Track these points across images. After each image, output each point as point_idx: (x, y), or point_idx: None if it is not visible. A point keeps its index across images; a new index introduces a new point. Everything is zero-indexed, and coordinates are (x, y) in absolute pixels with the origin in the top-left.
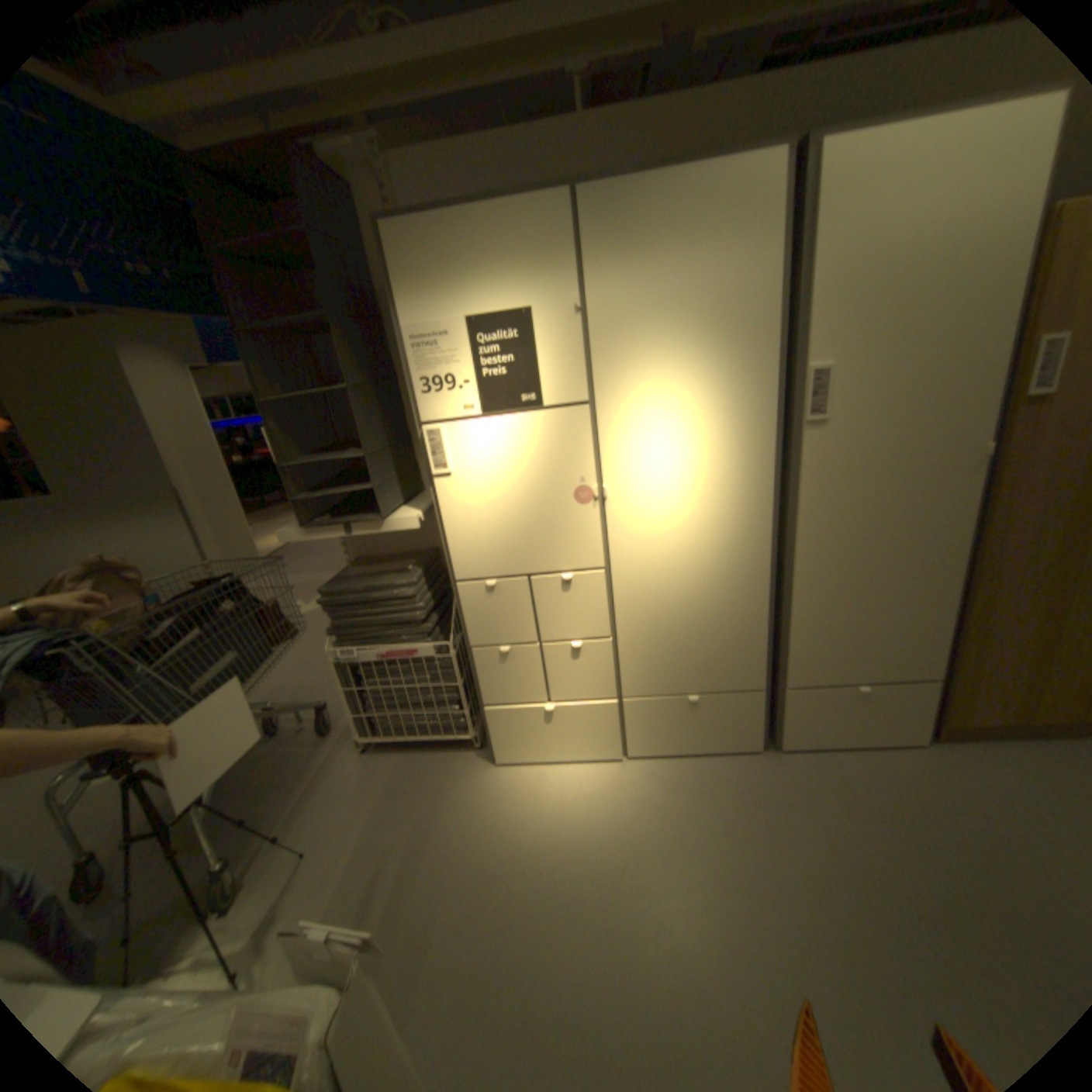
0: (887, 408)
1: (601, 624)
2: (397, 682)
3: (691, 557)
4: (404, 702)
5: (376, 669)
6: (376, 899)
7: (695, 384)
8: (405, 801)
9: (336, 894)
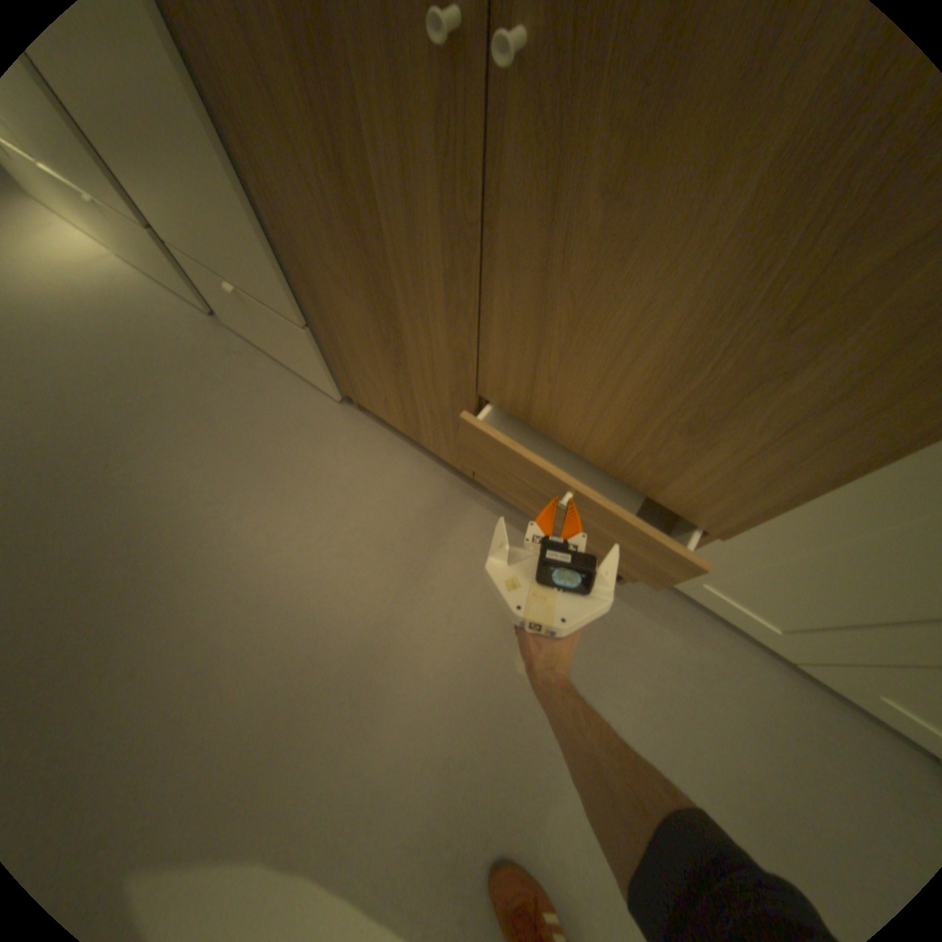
0: None
1: None
2: None
3: None
4: None
5: None
6: None
7: None
8: None
9: None
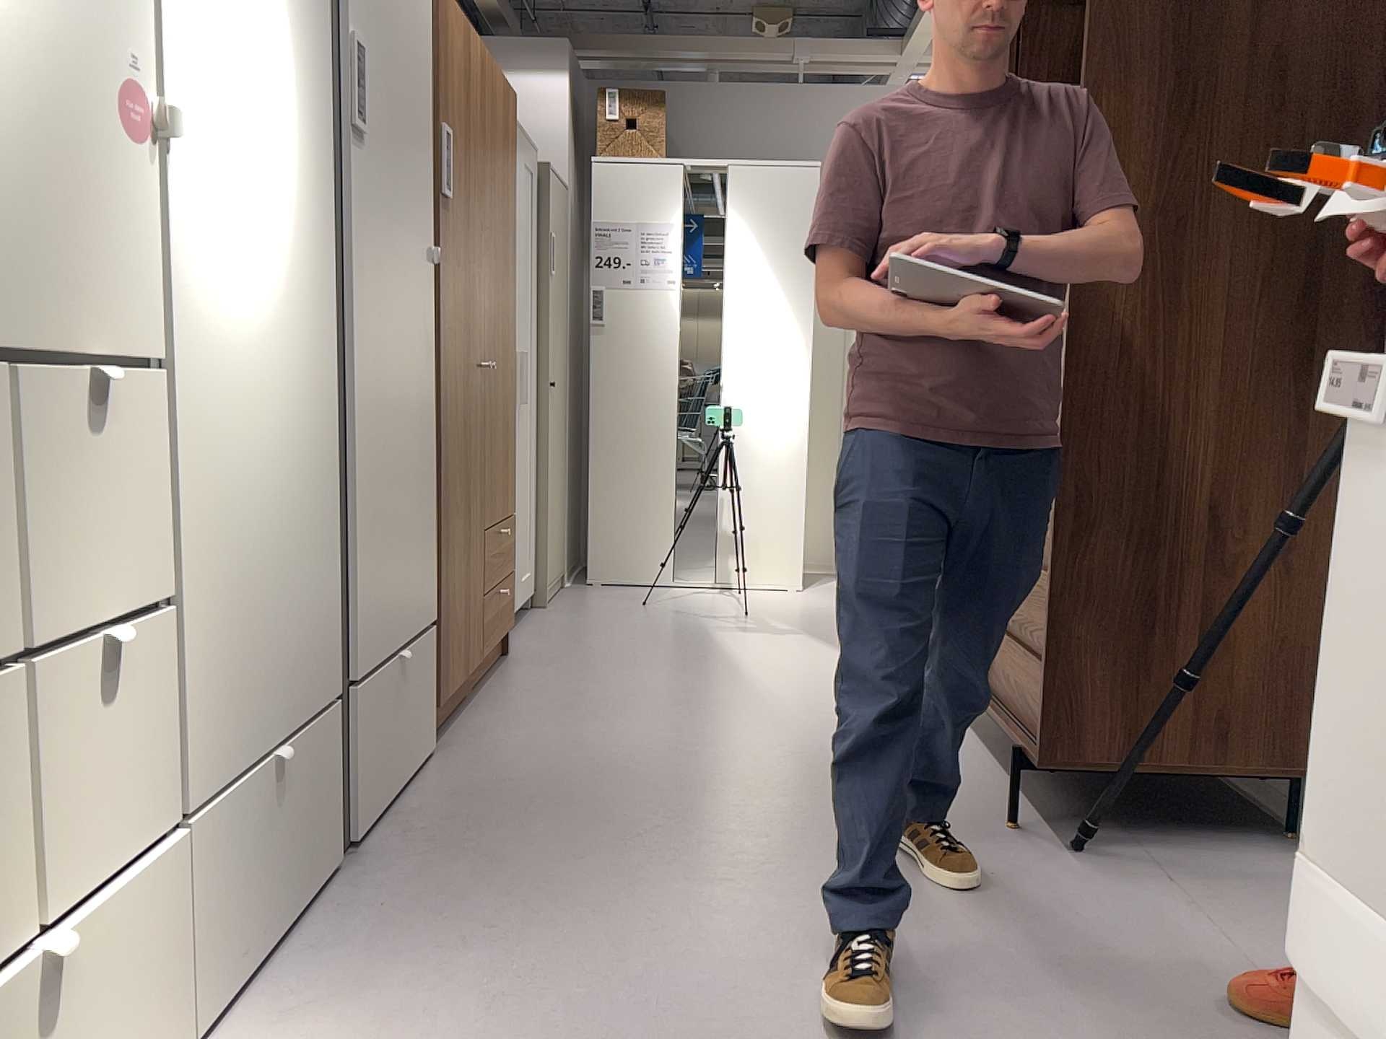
0: (389, 150)
1: (146, 557)
2: None
3: (265, 360)
4: None
5: None
6: None
7: None
8: None
9: None
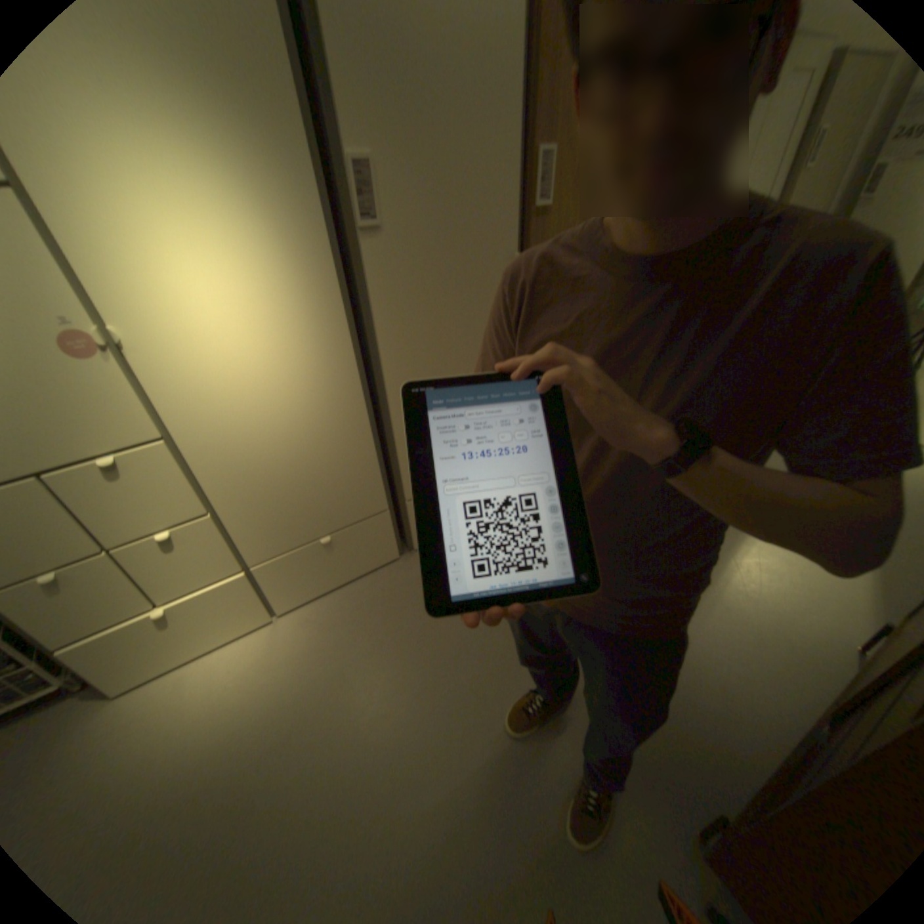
0: (433, 216)
1: (188, 505)
2: None
3: (275, 404)
4: None
5: None
6: None
7: (200, 167)
8: None
9: None
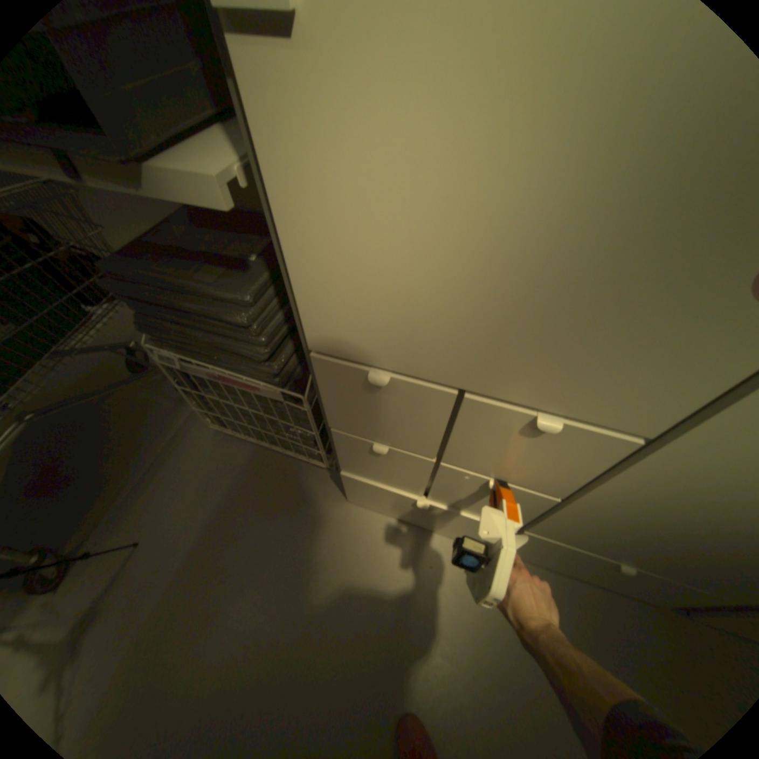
0: None
1: (559, 486)
2: (240, 402)
3: None
4: (250, 420)
5: (212, 383)
6: (193, 632)
7: None
8: (246, 510)
9: (157, 609)
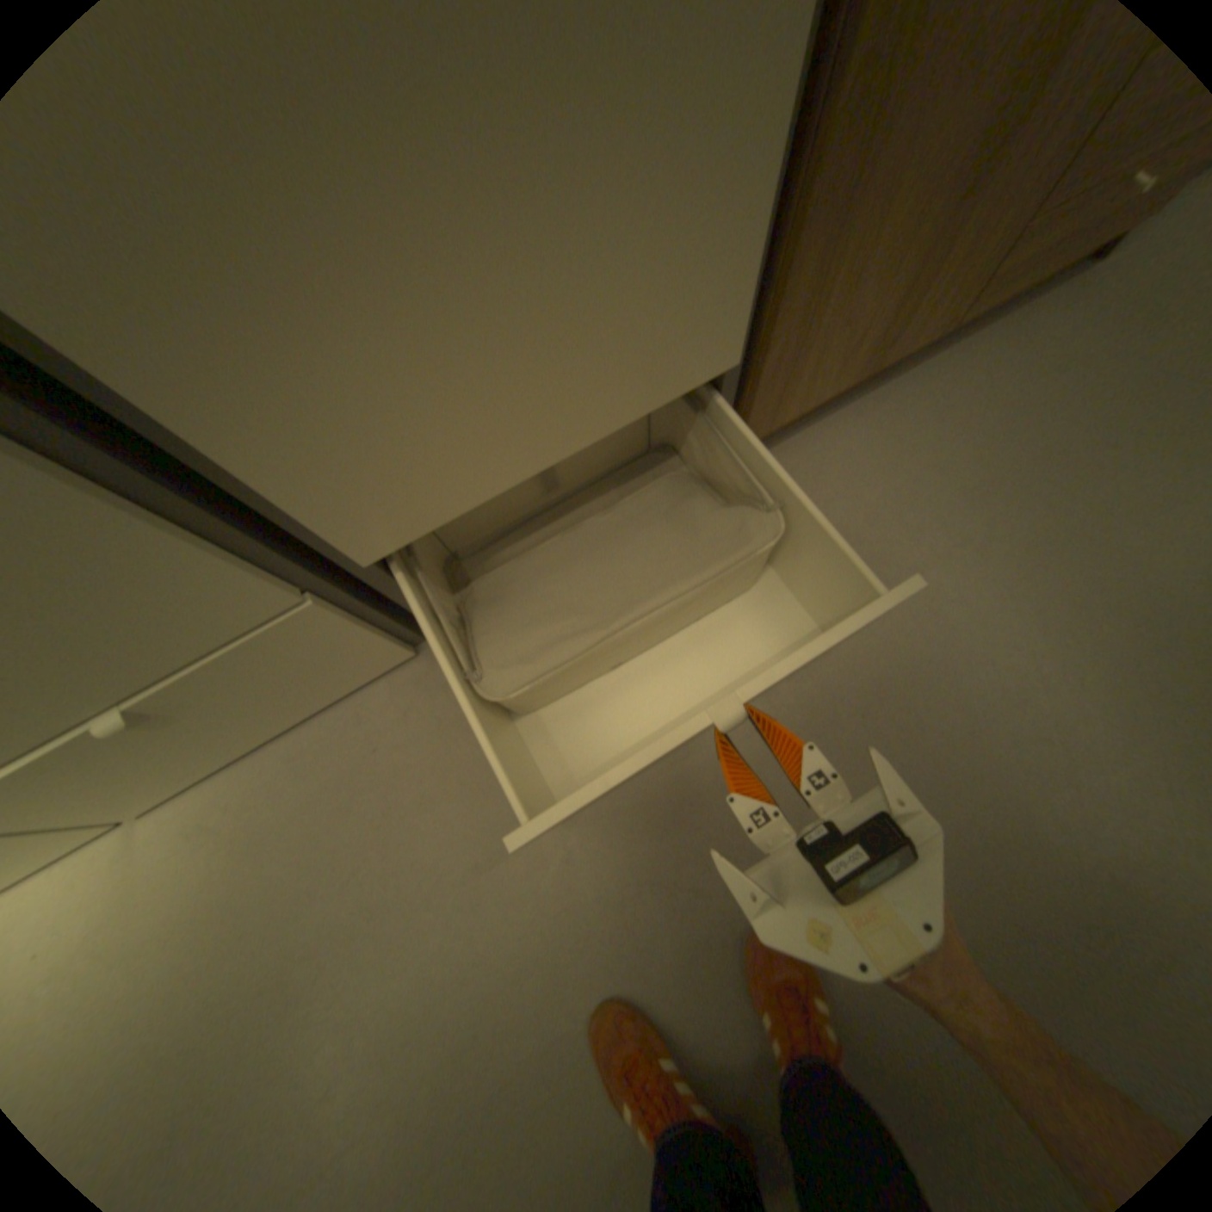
0: None
1: None
2: None
3: None
4: None
5: None
6: None
7: None
8: None
9: None
